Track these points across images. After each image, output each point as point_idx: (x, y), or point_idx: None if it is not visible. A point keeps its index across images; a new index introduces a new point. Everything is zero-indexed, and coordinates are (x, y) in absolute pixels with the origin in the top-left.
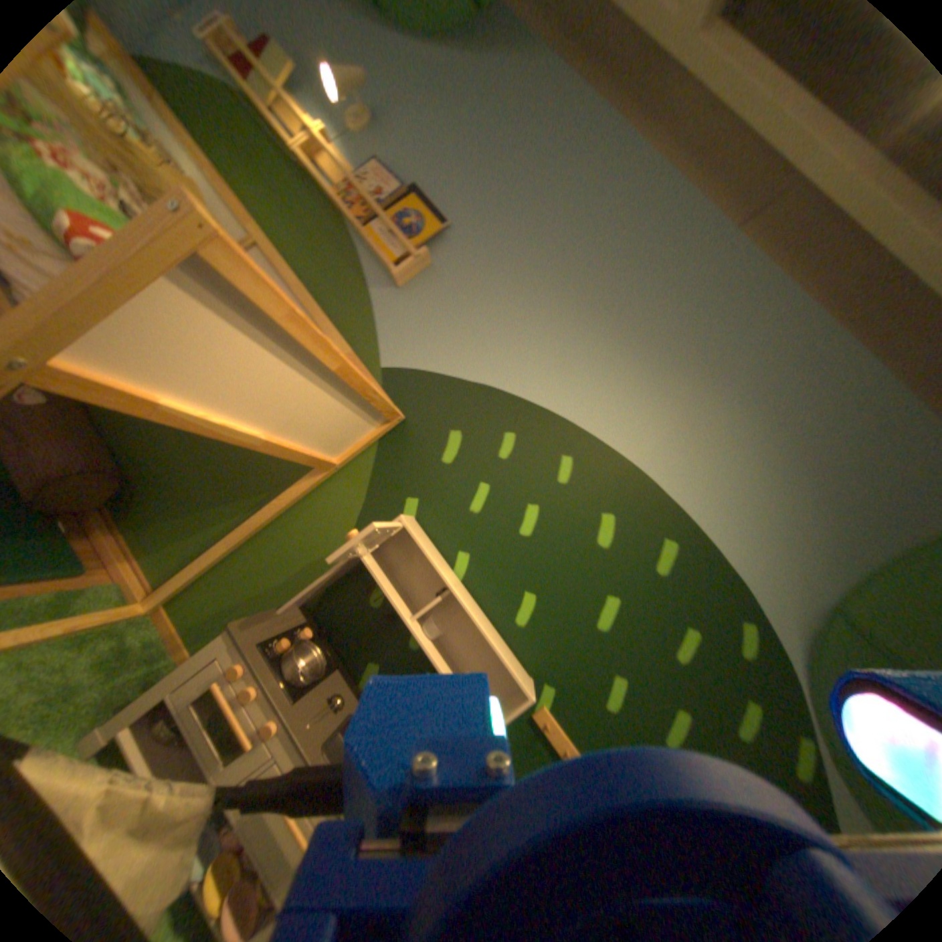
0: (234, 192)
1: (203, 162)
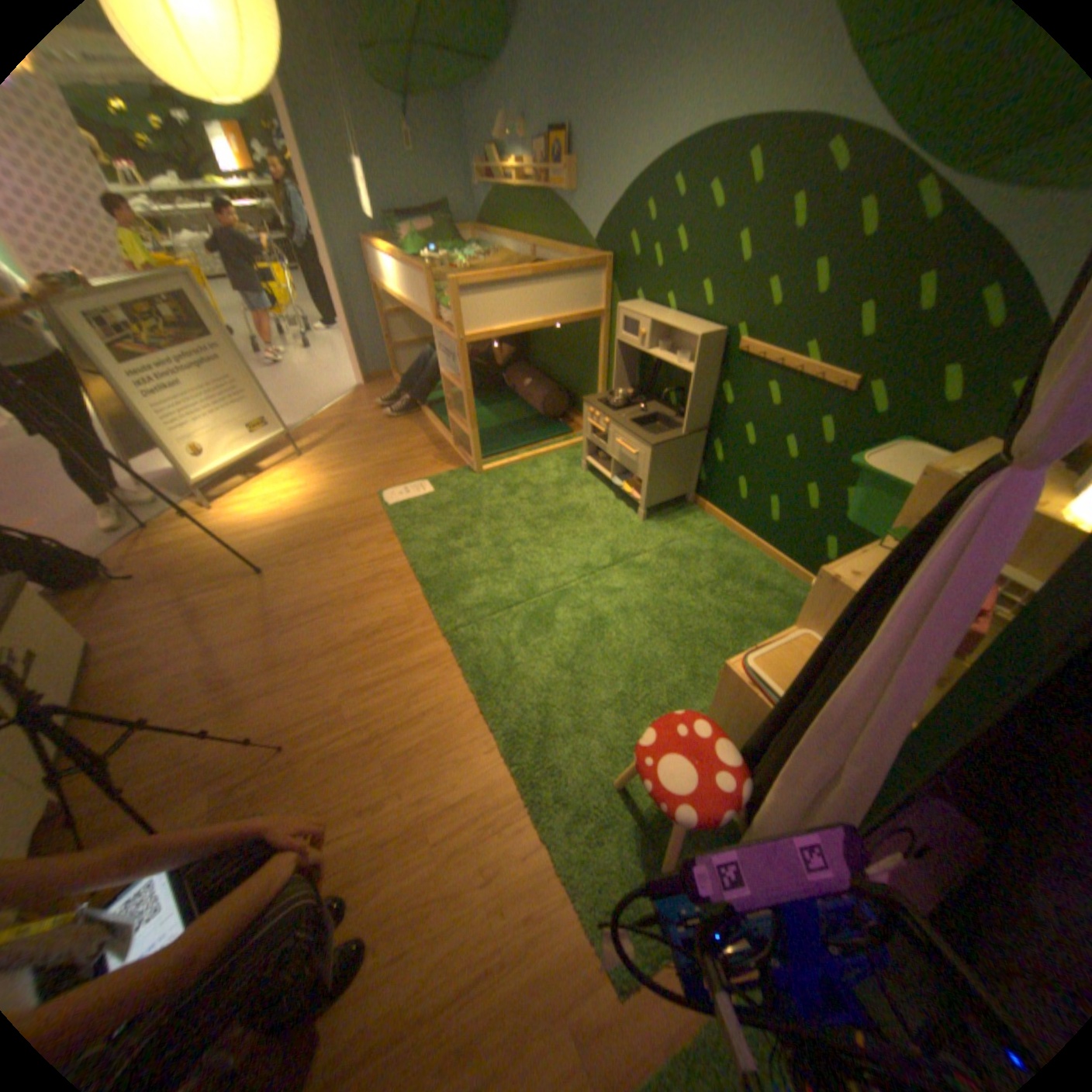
0: (521, 233)
1: (509, 234)
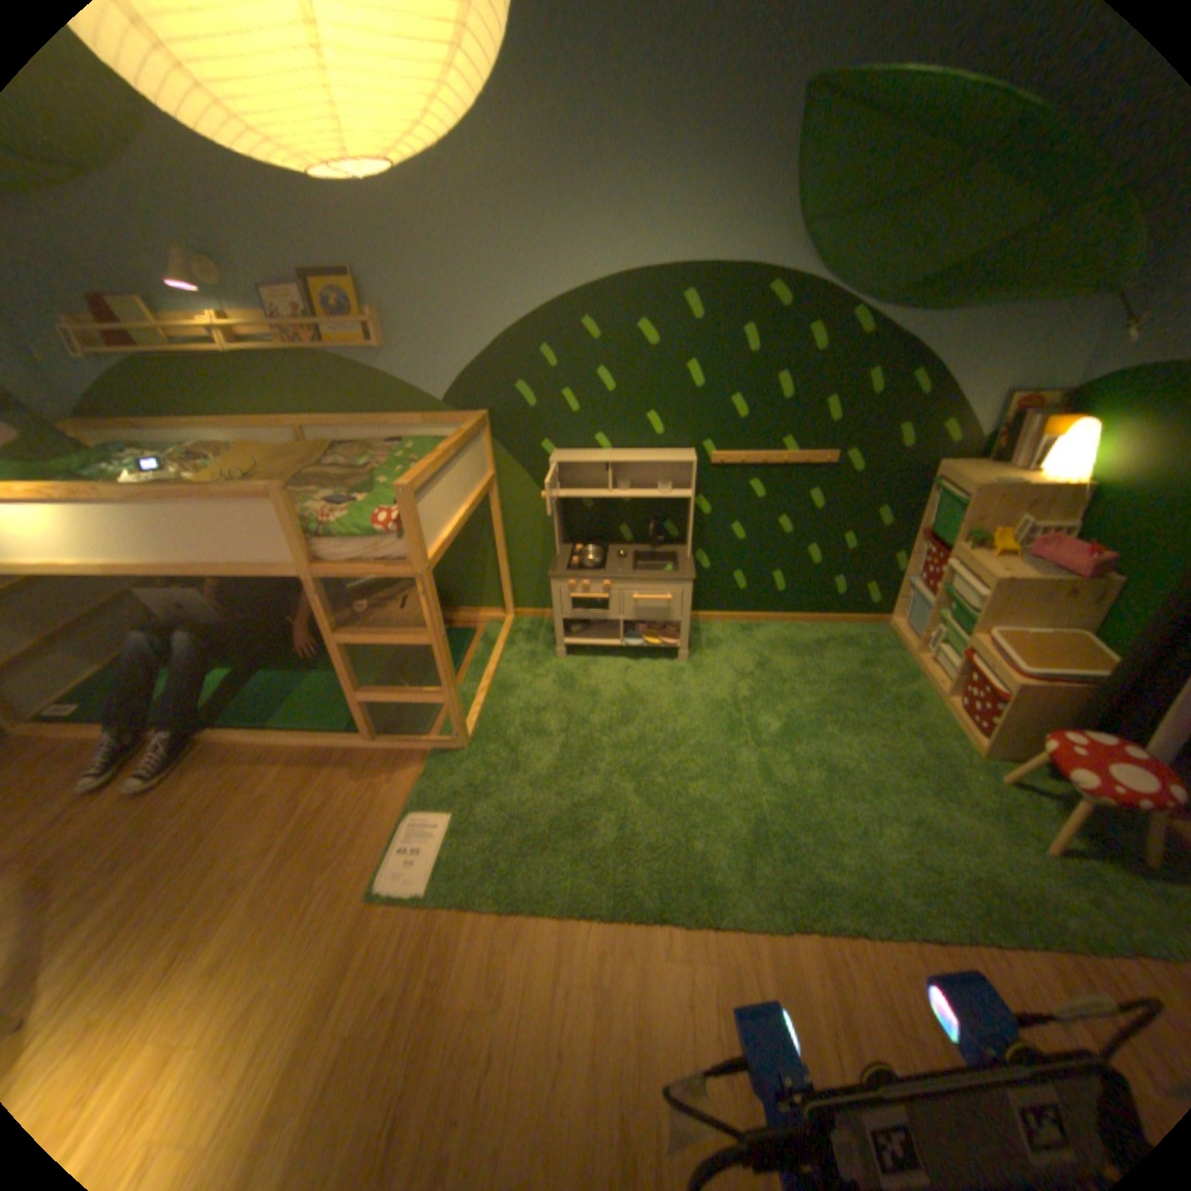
0: (240, 412)
1: (202, 418)
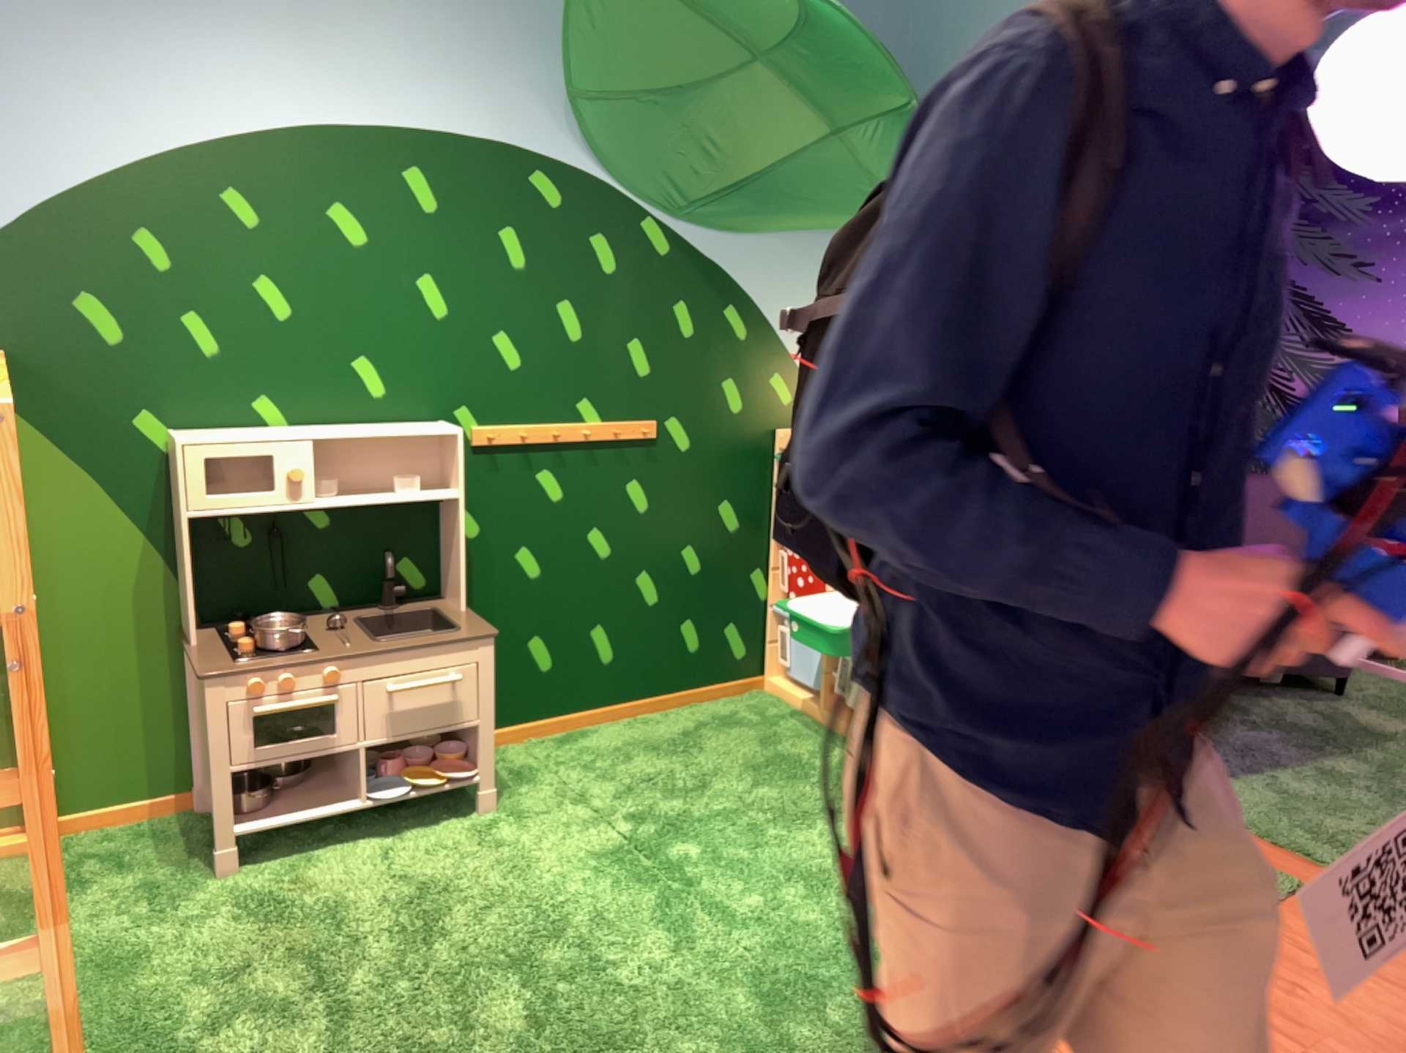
0: None
1: None
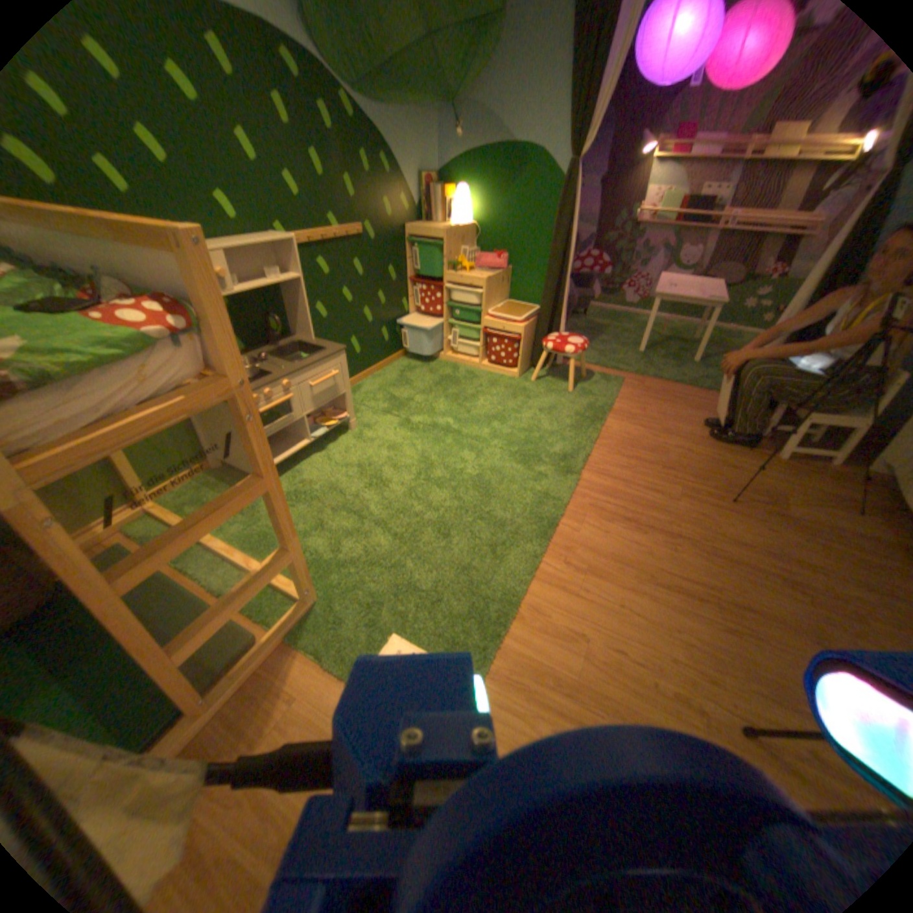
0: None
1: None
